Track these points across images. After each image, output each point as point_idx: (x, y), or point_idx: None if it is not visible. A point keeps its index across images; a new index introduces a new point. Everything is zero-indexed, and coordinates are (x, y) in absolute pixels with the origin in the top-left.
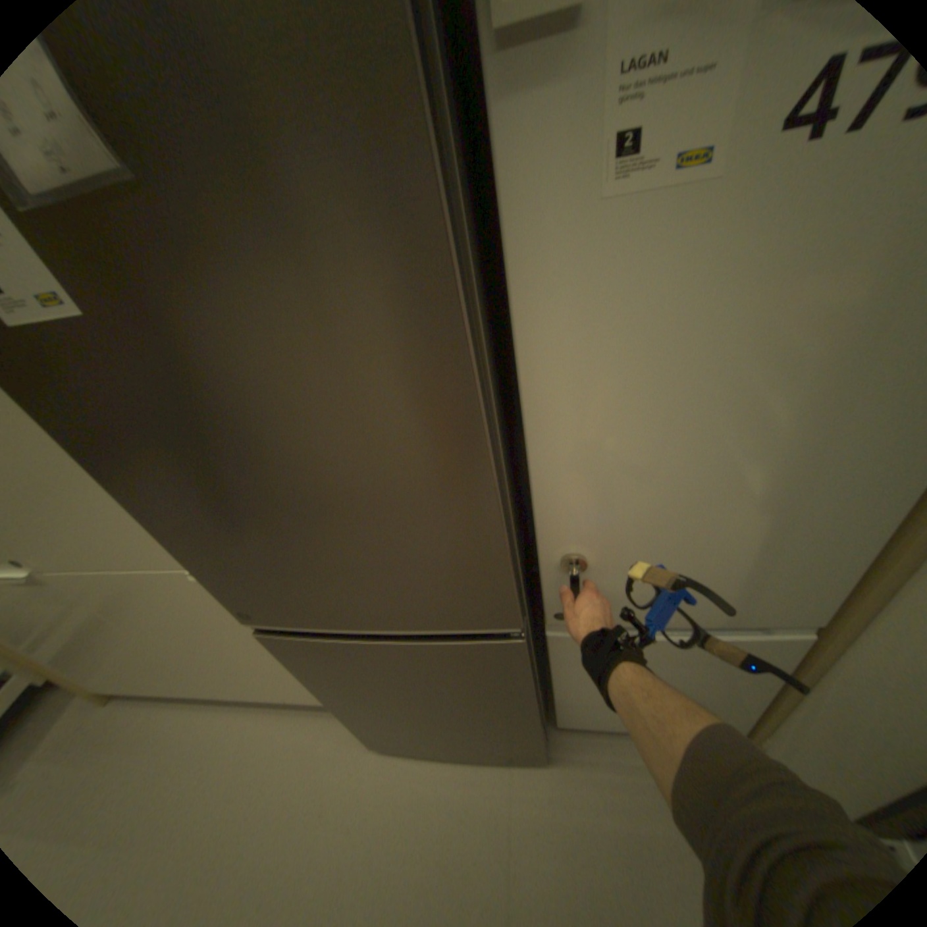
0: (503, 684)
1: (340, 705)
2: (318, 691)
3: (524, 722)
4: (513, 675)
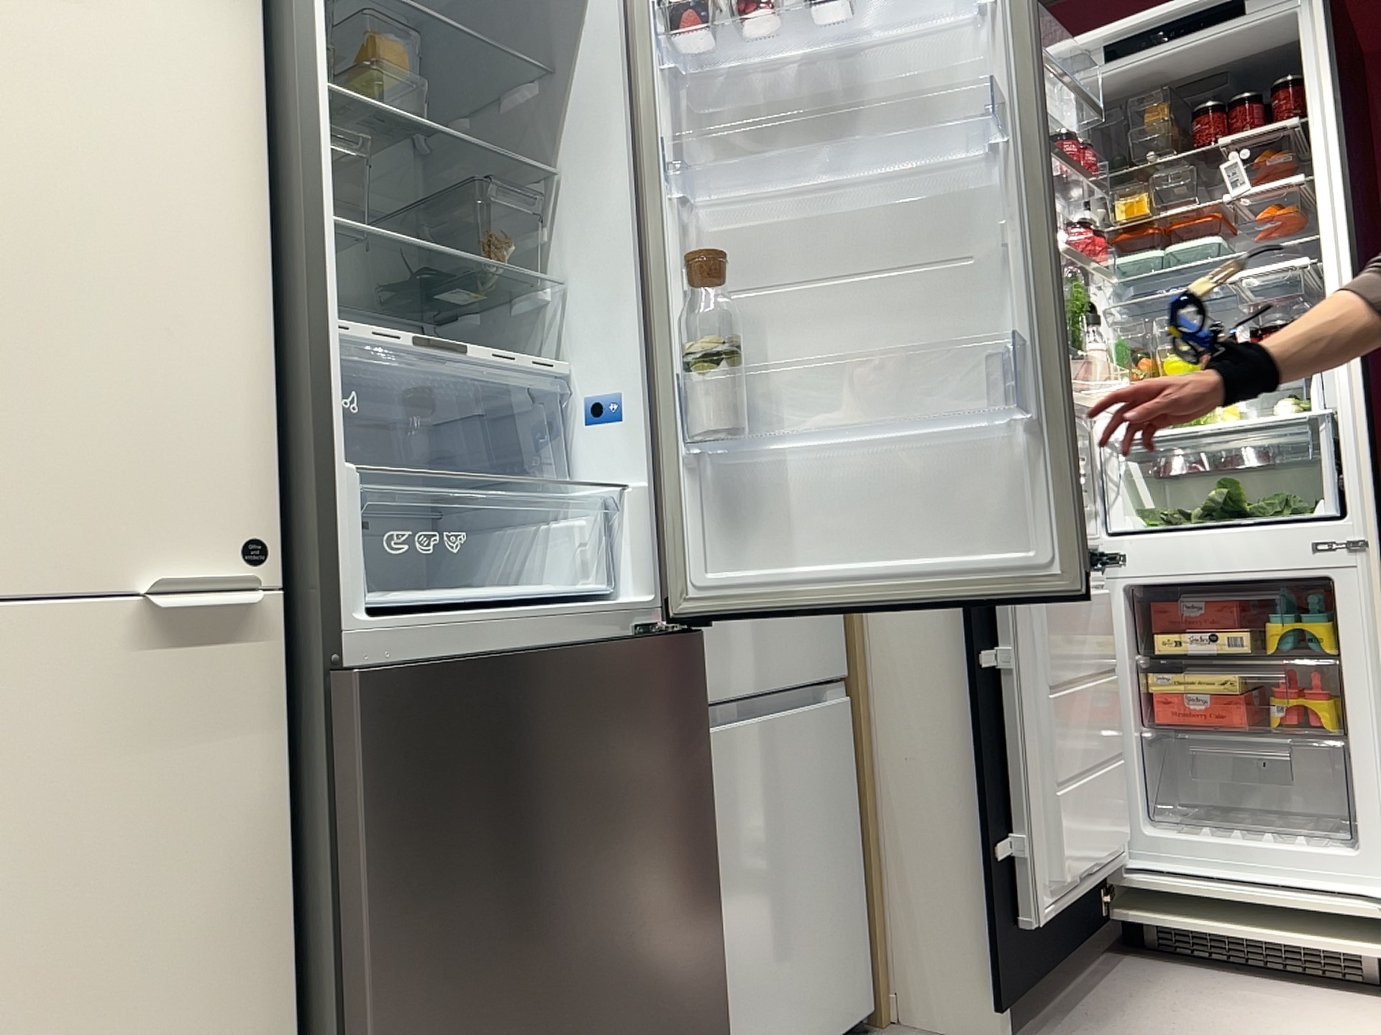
0: (687, 776)
1: (415, 1029)
2: (389, 956)
3: (707, 938)
4: (696, 739)
